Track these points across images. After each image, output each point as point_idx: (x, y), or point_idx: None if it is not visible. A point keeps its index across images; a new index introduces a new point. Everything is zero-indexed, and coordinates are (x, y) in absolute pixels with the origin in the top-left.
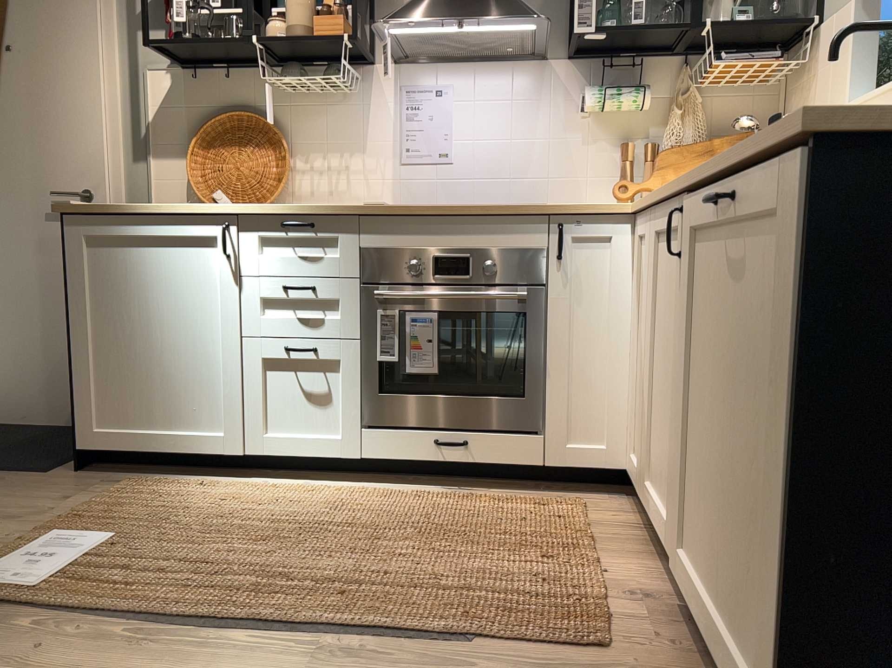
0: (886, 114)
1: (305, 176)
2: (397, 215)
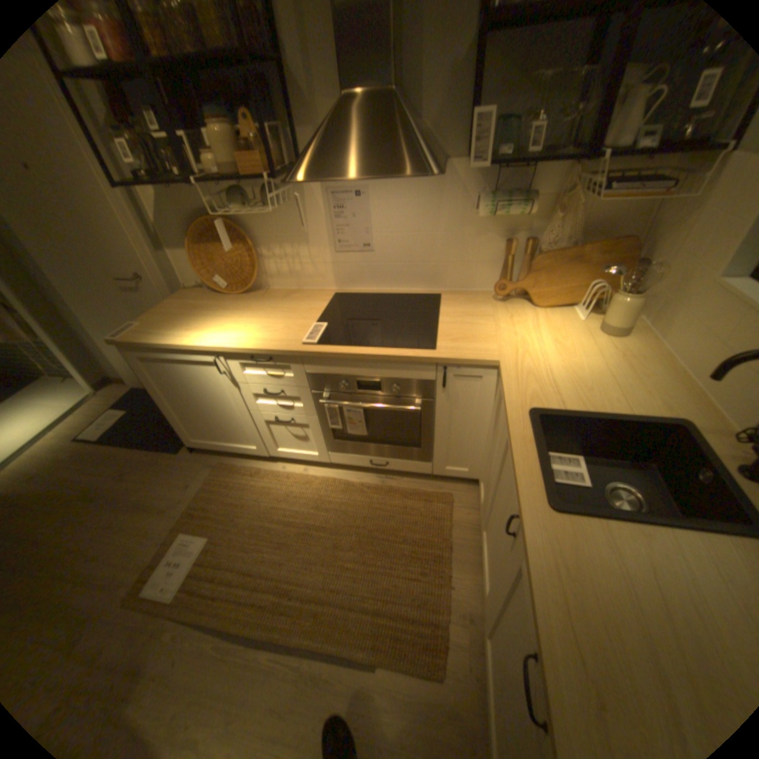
0: None
1: (271, 260)
2: (326, 357)
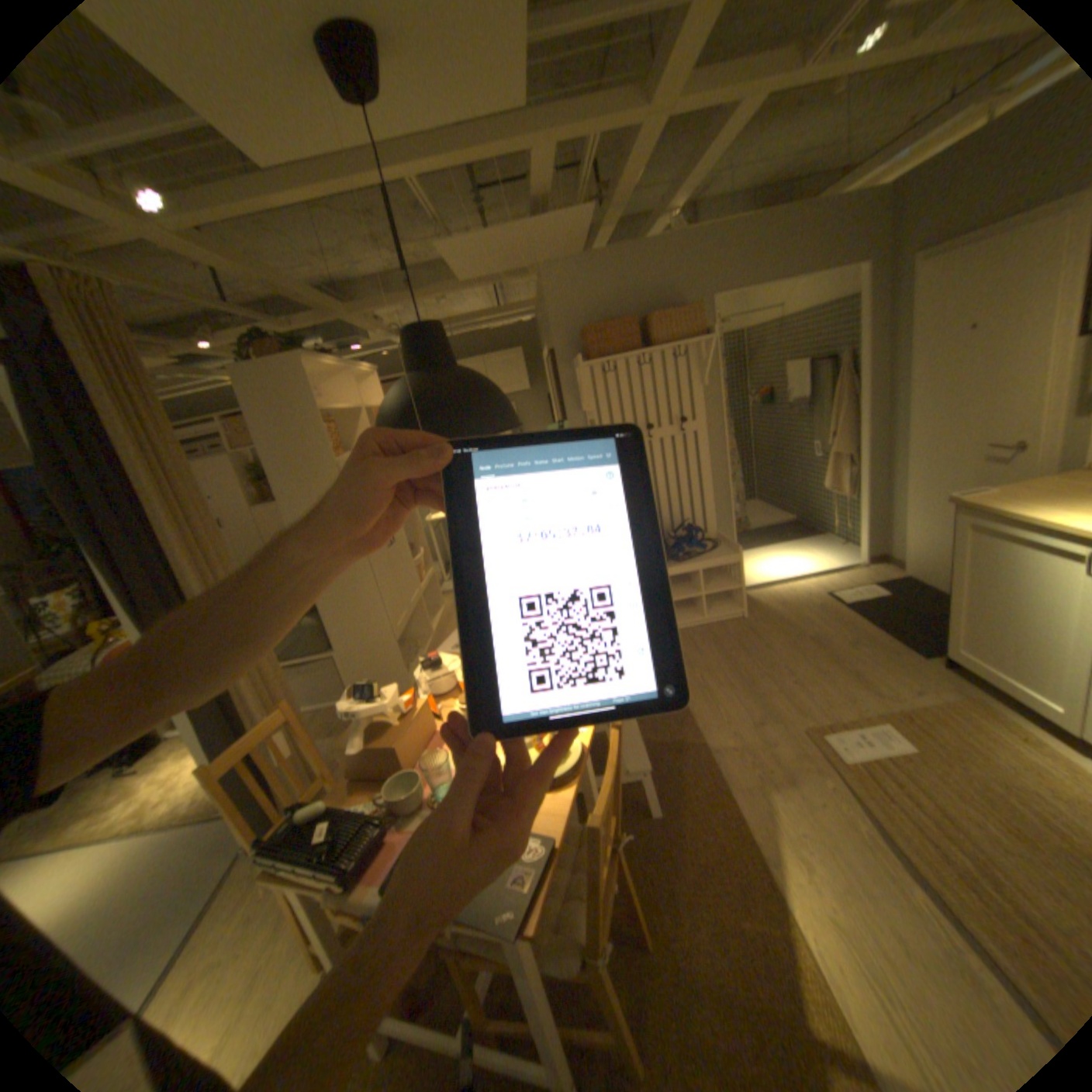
0: None
1: None
2: None
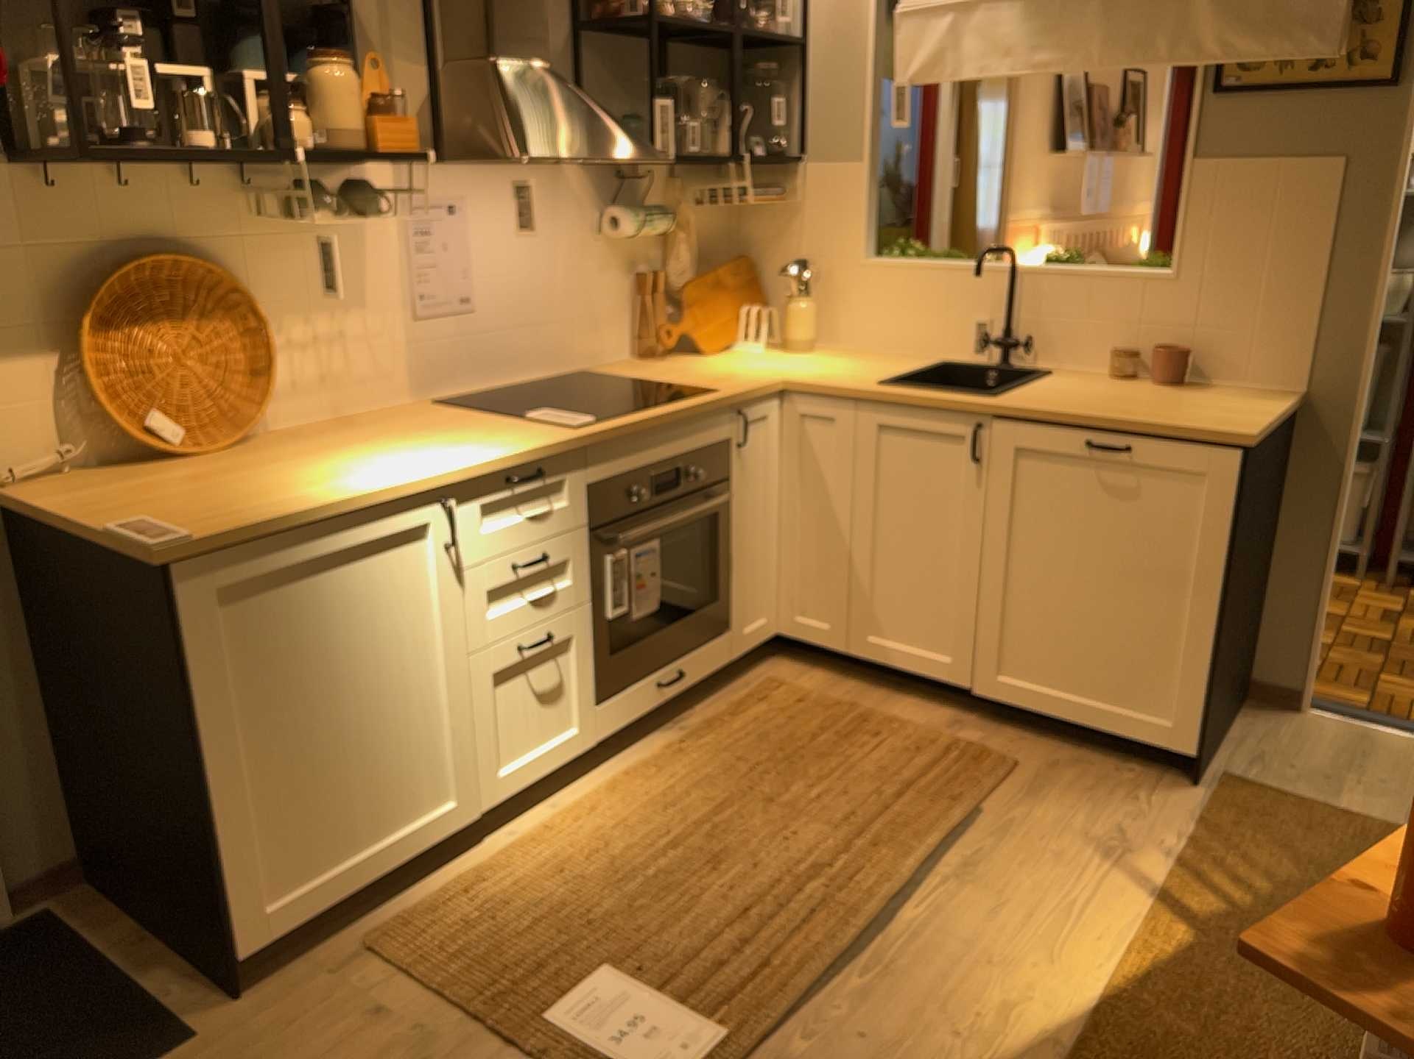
0: (1263, 430)
1: (282, 357)
2: (622, 435)
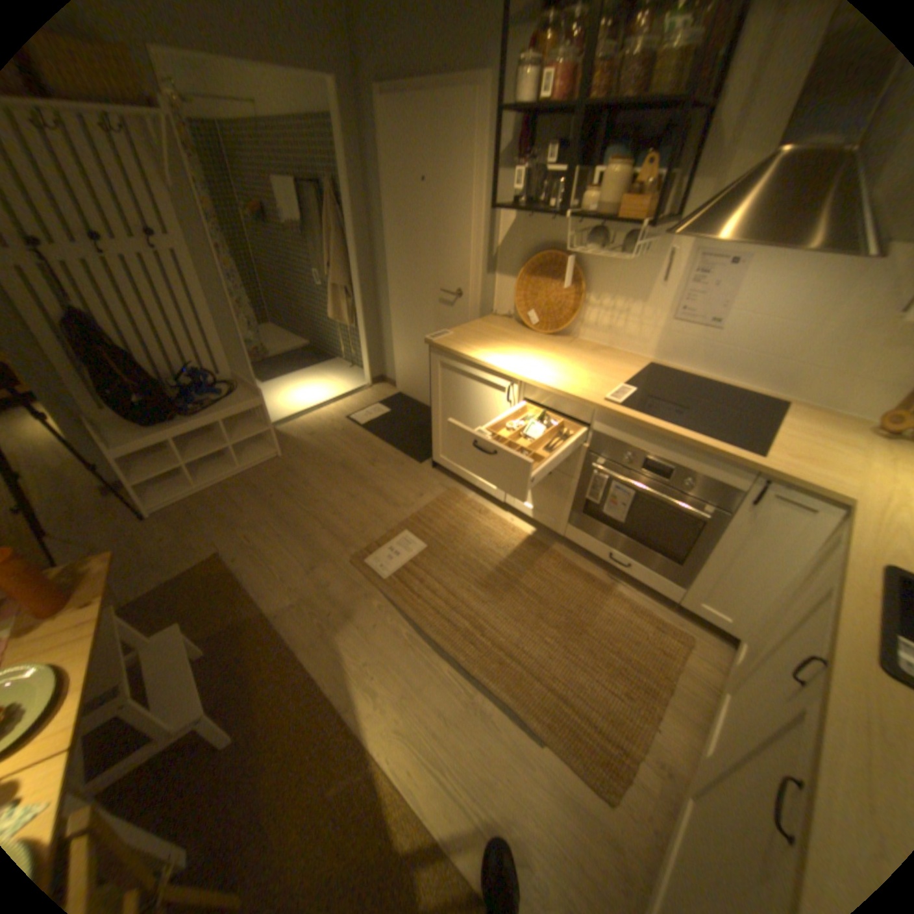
0: None
1: (595, 309)
2: (626, 420)
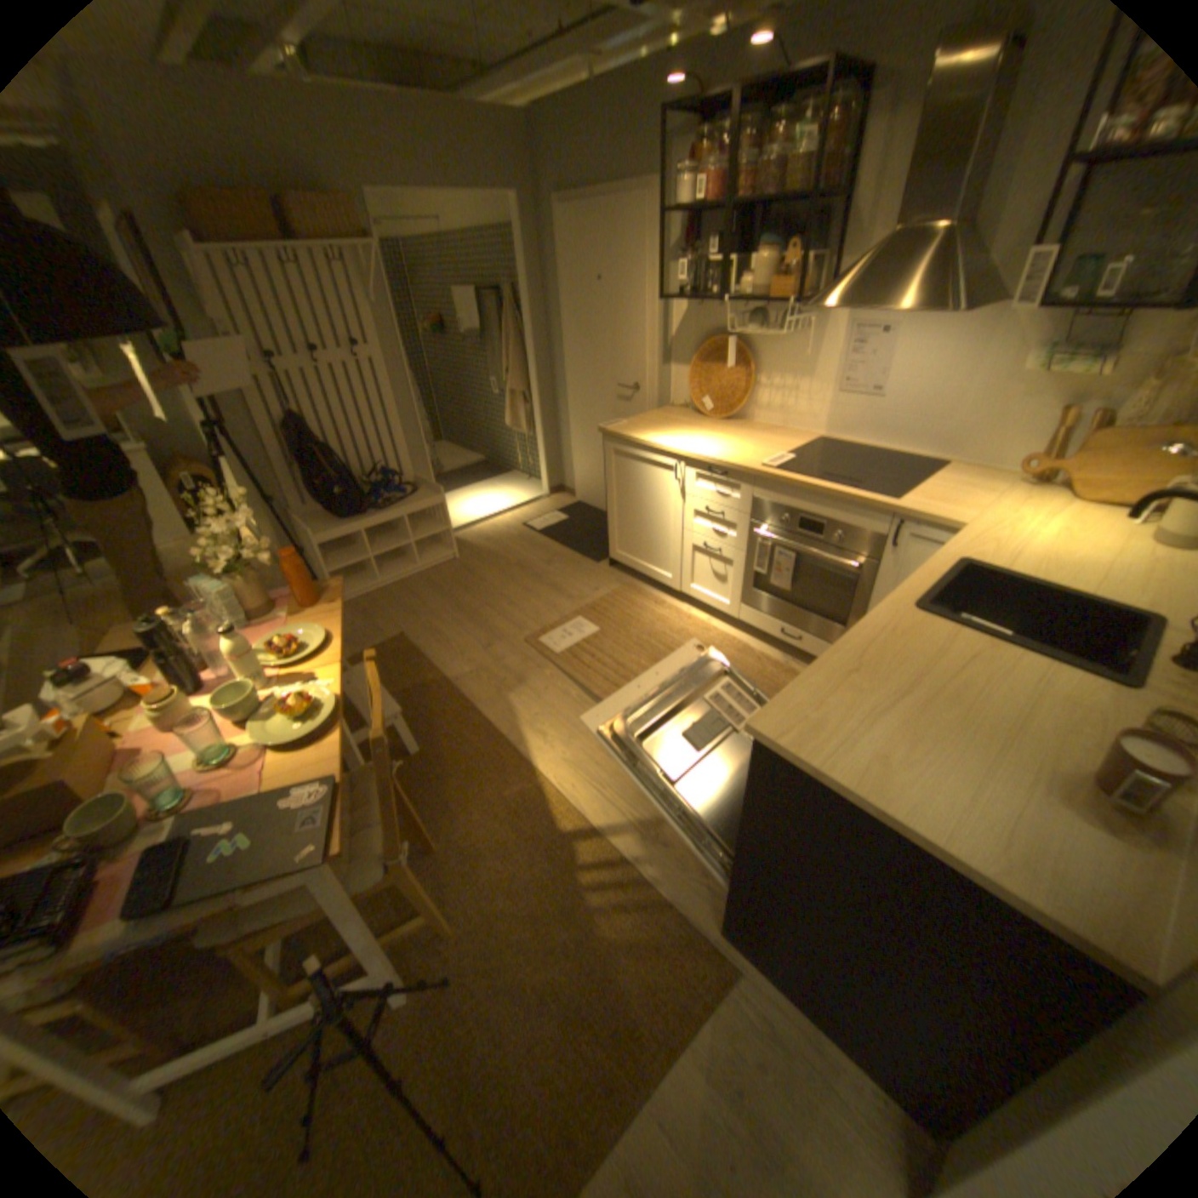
0: (771, 743)
1: (766, 391)
2: (778, 482)
